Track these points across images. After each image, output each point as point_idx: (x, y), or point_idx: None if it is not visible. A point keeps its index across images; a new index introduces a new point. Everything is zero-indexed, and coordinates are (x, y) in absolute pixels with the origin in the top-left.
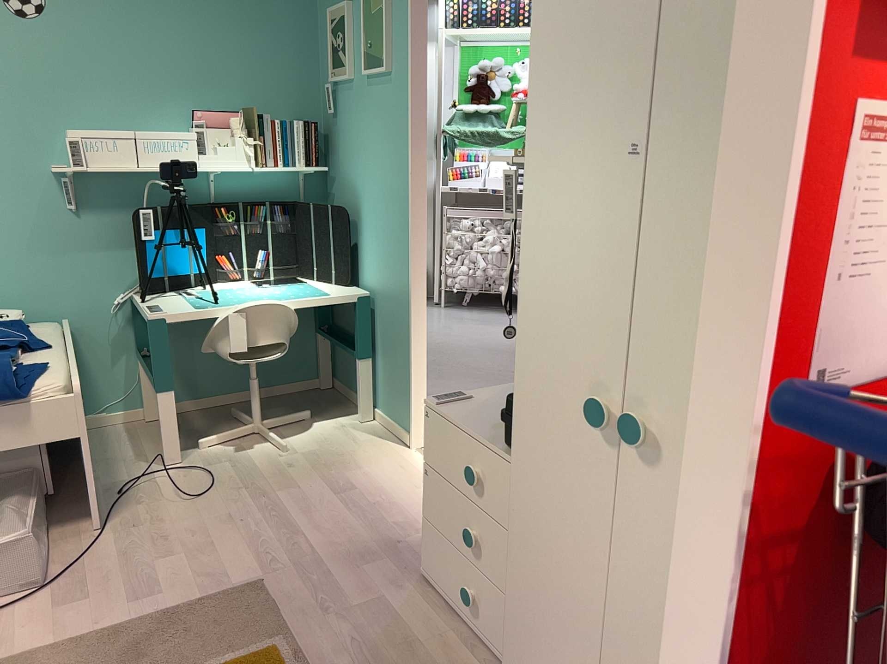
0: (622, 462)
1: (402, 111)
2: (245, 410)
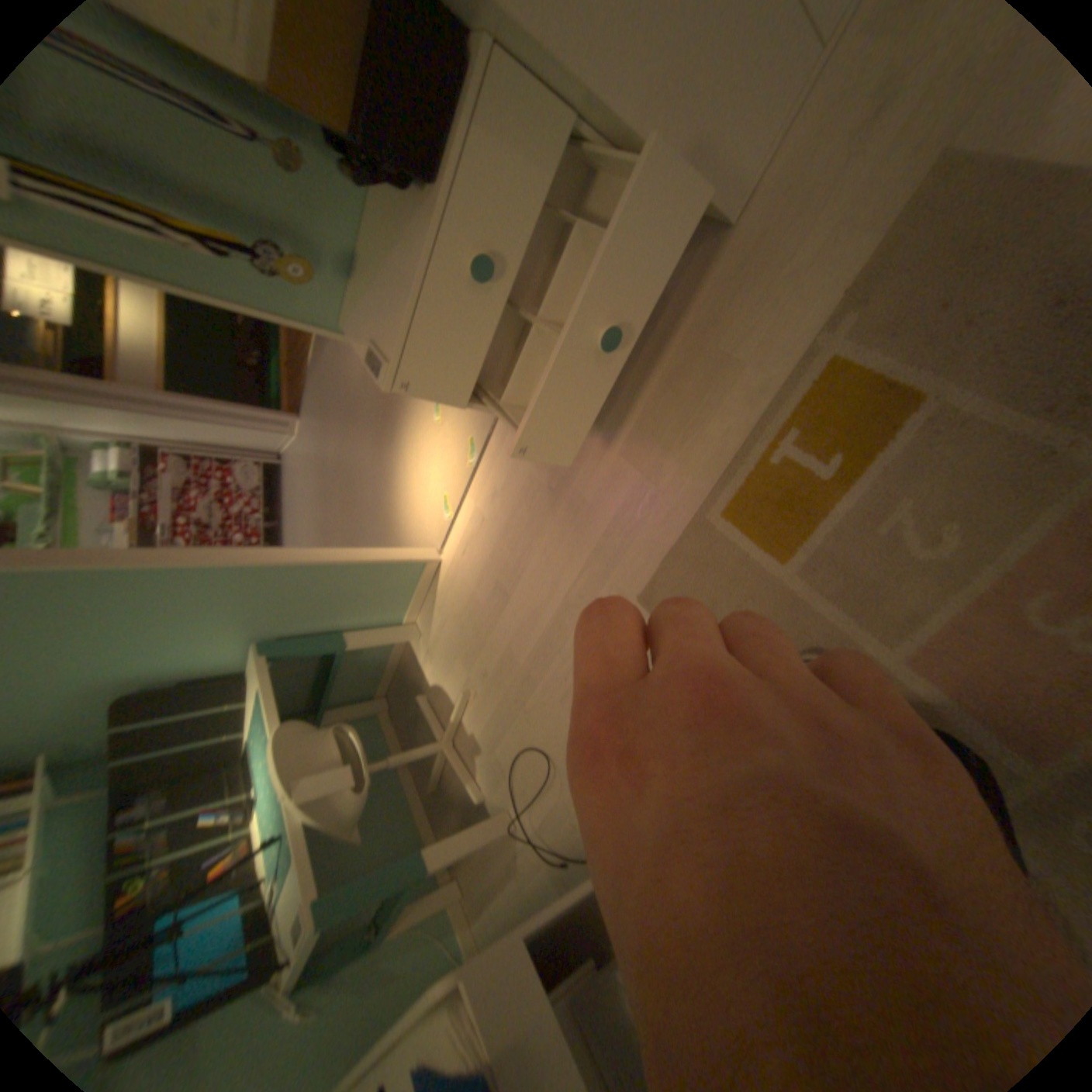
0: None
1: None
2: (424, 774)
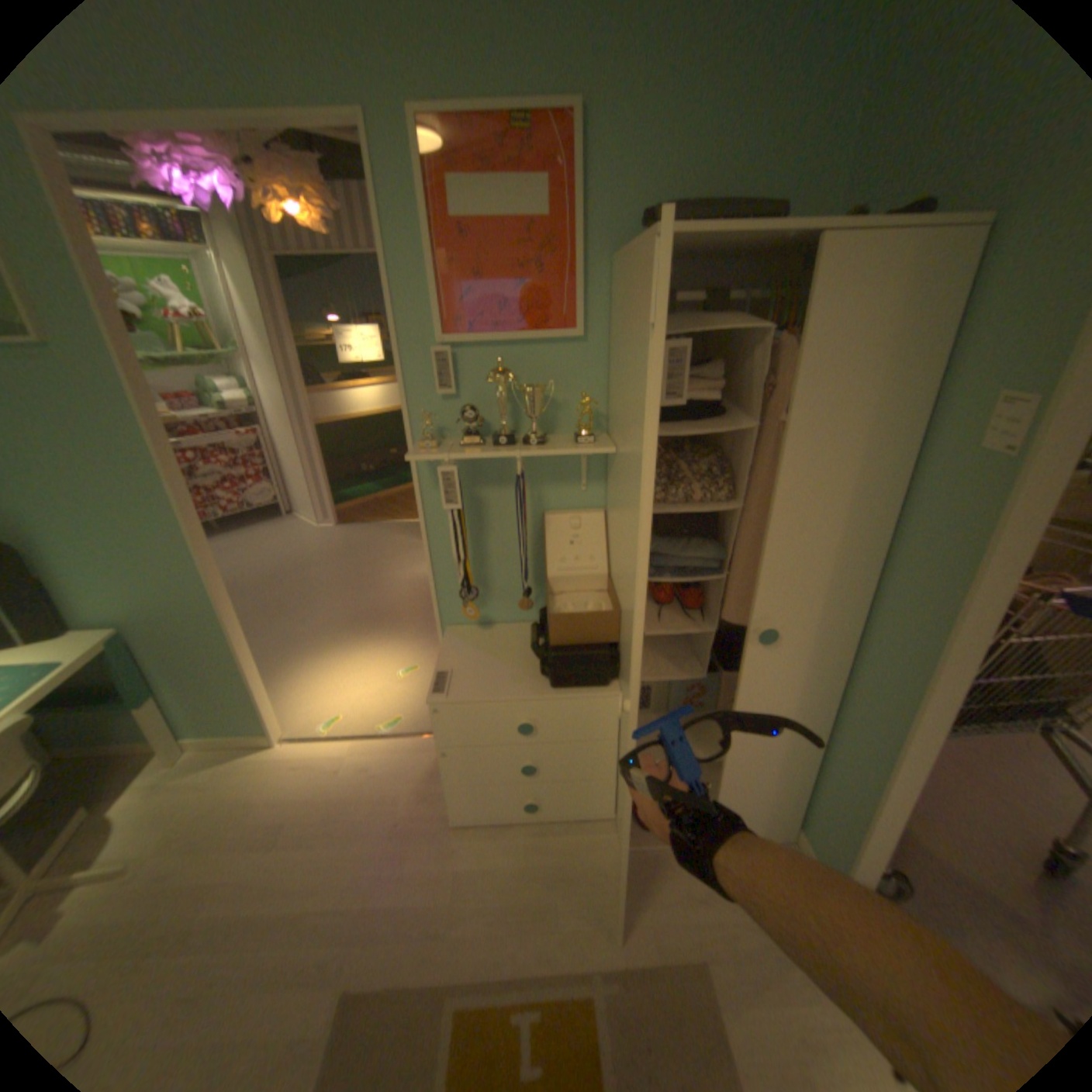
0: (747, 657)
1: (109, 397)
2: None
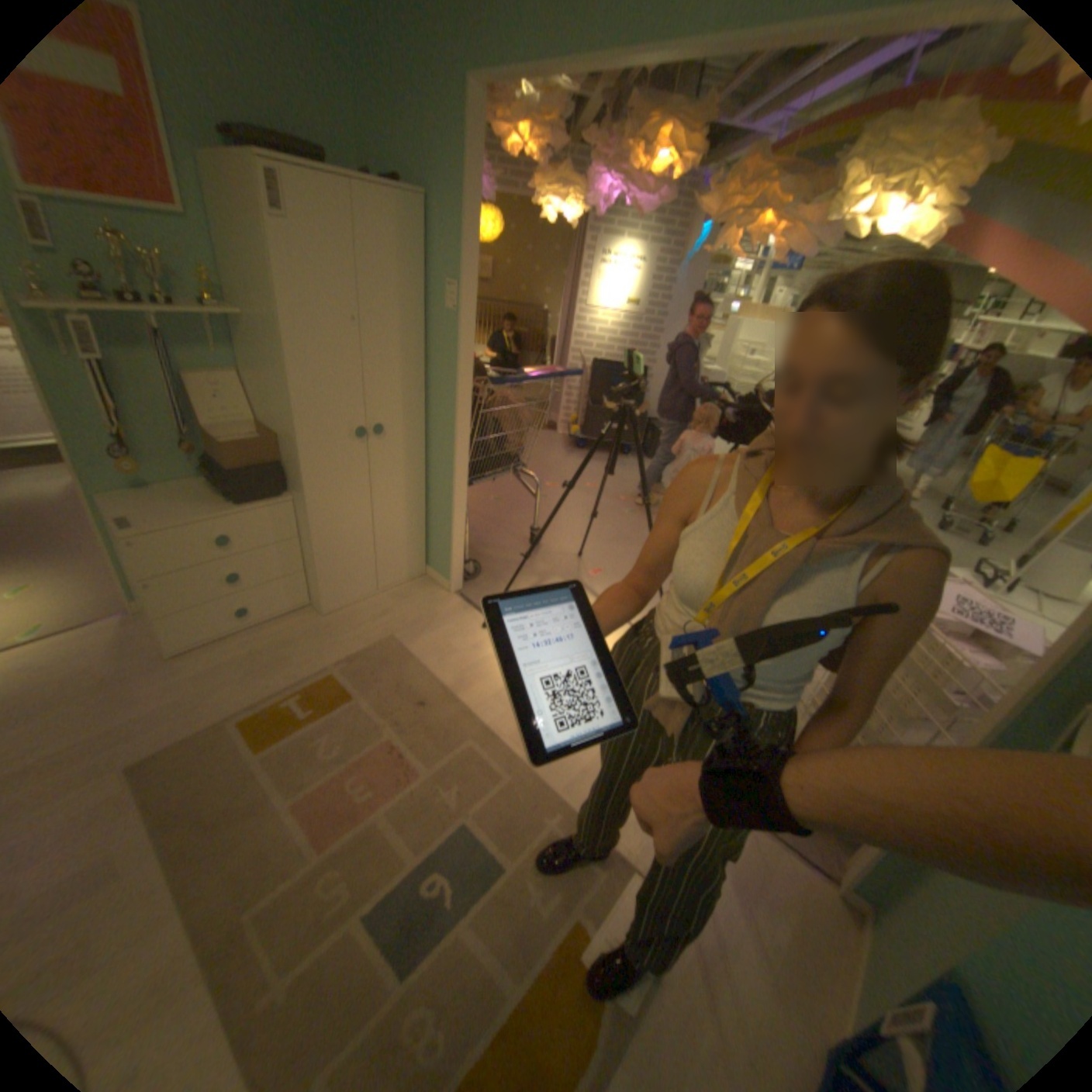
0: (368, 449)
1: None
2: None
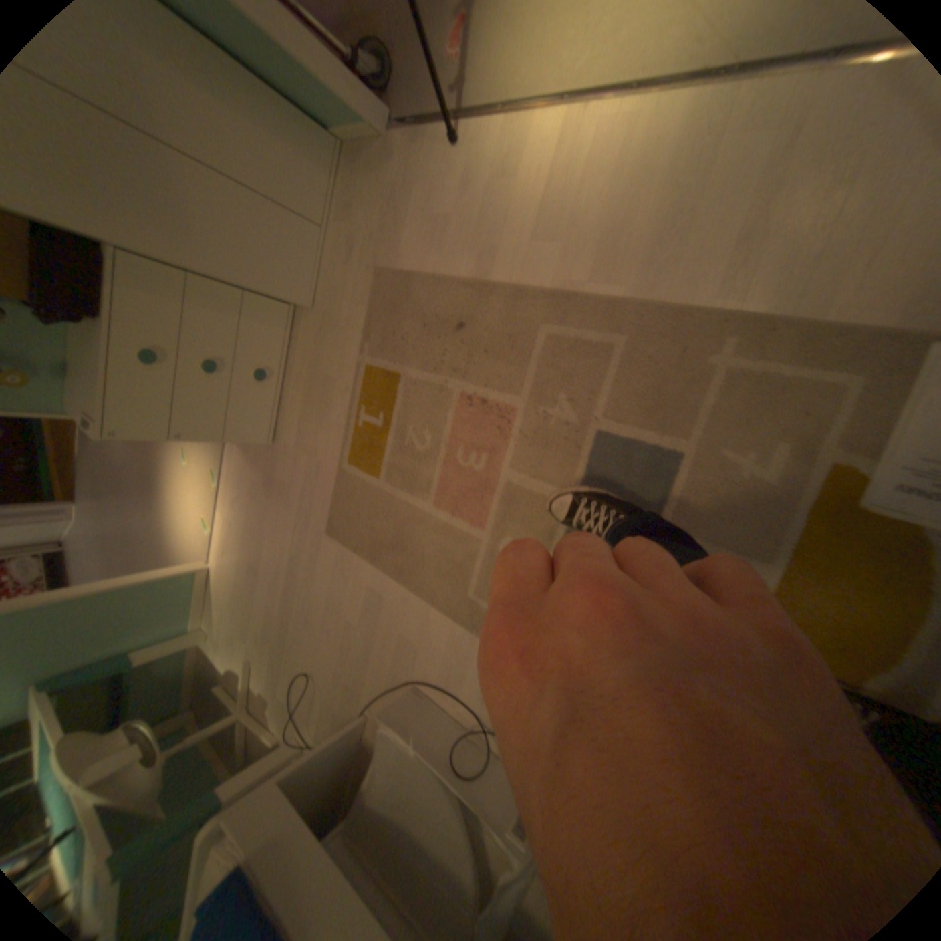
0: None
1: None
2: (234, 758)
